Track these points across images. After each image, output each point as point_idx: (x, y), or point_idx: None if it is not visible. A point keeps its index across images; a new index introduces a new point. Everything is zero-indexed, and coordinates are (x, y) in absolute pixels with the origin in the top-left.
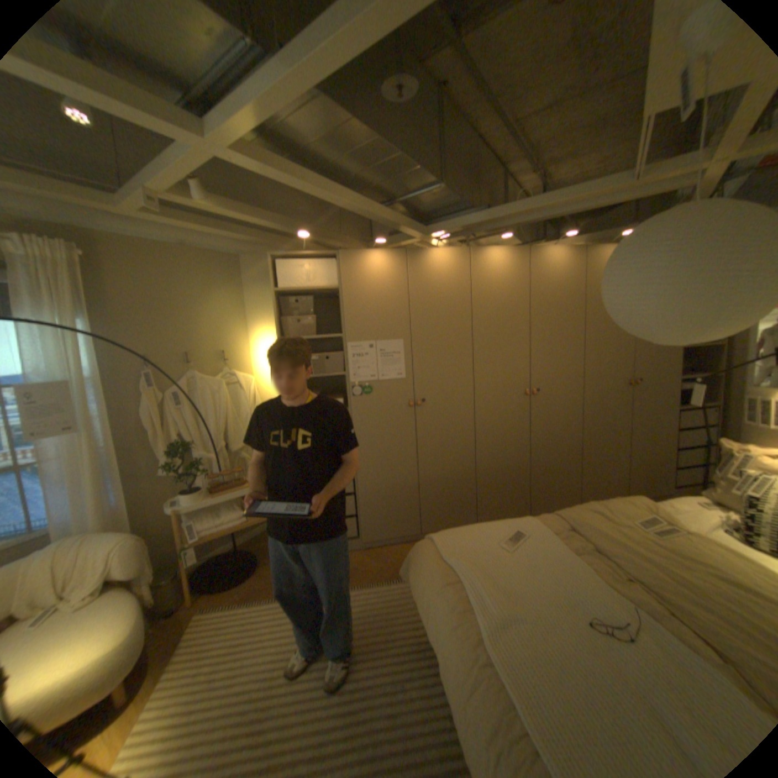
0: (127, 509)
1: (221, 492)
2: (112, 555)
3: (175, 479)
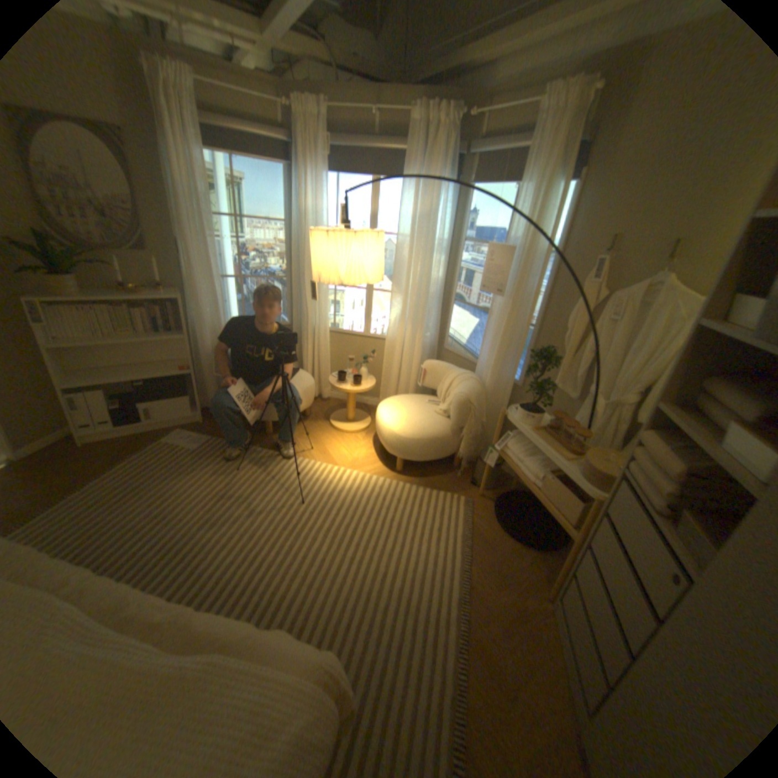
0: (511, 387)
1: (551, 437)
2: (455, 397)
3: (532, 387)
